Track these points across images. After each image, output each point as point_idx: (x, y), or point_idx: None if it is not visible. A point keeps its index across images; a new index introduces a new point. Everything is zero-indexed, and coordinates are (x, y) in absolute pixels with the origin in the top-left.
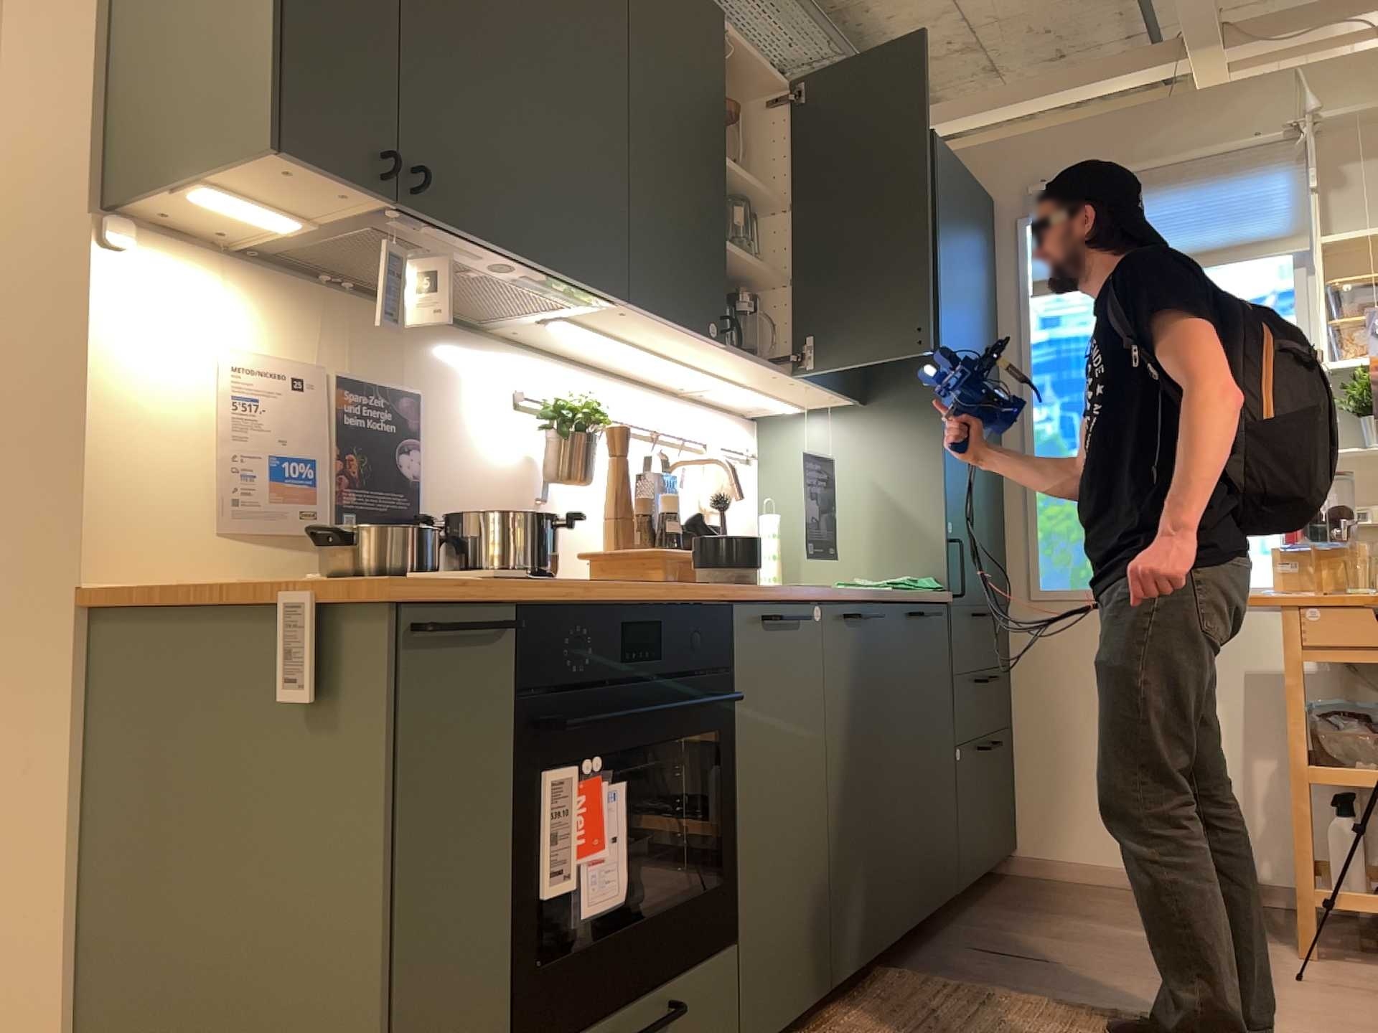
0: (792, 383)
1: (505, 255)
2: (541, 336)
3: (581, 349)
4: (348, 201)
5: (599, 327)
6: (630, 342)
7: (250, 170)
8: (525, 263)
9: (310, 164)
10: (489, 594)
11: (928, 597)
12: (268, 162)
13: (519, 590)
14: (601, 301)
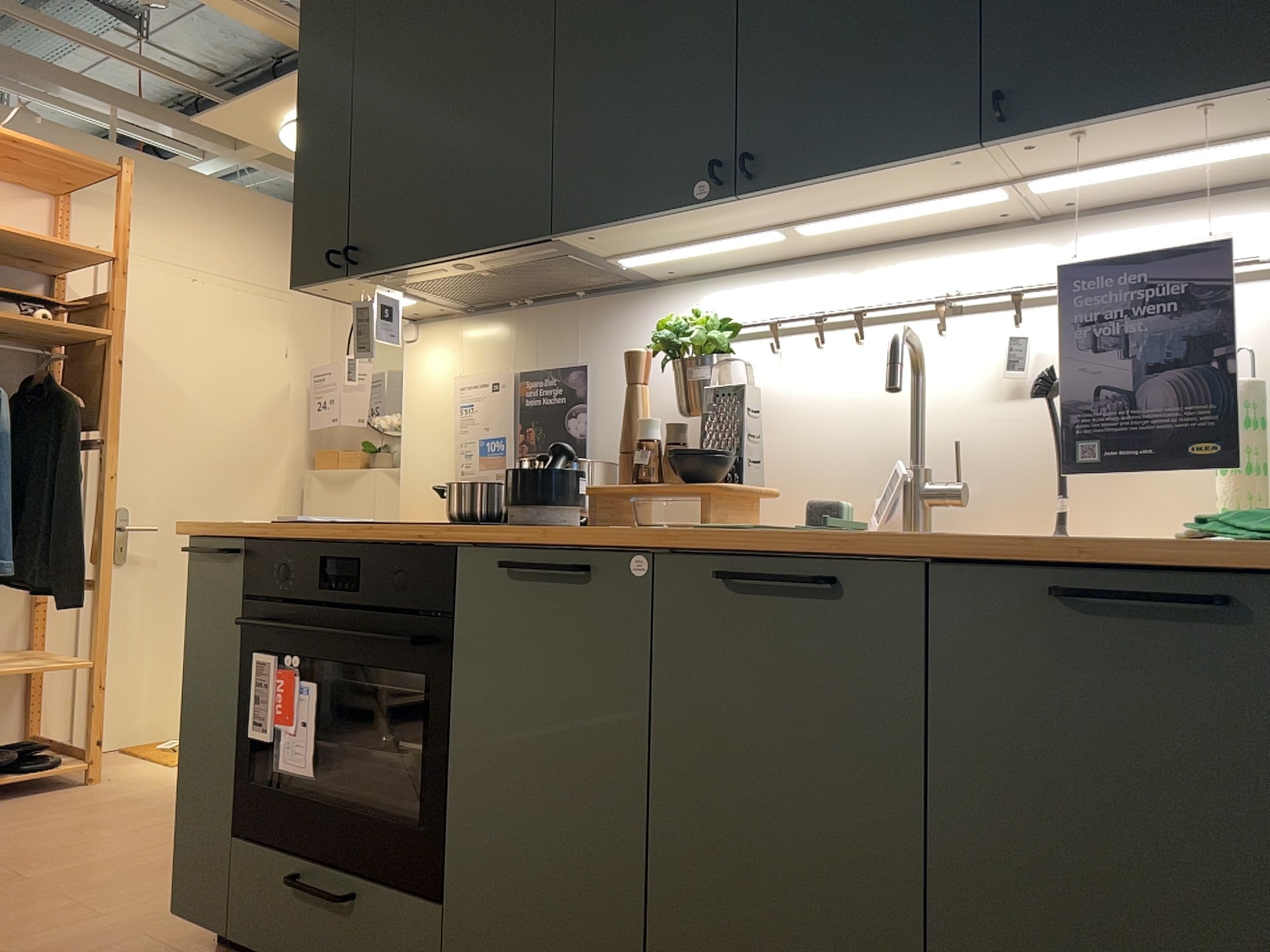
0: (1039, 149)
1: (437, 263)
2: (702, 262)
3: (761, 252)
4: (360, 284)
5: (655, 245)
6: (710, 238)
7: (326, 295)
8: (452, 259)
9: (313, 283)
10: (224, 530)
11: (1216, 554)
12: (309, 291)
13: (237, 528)
14: (560, 240)
